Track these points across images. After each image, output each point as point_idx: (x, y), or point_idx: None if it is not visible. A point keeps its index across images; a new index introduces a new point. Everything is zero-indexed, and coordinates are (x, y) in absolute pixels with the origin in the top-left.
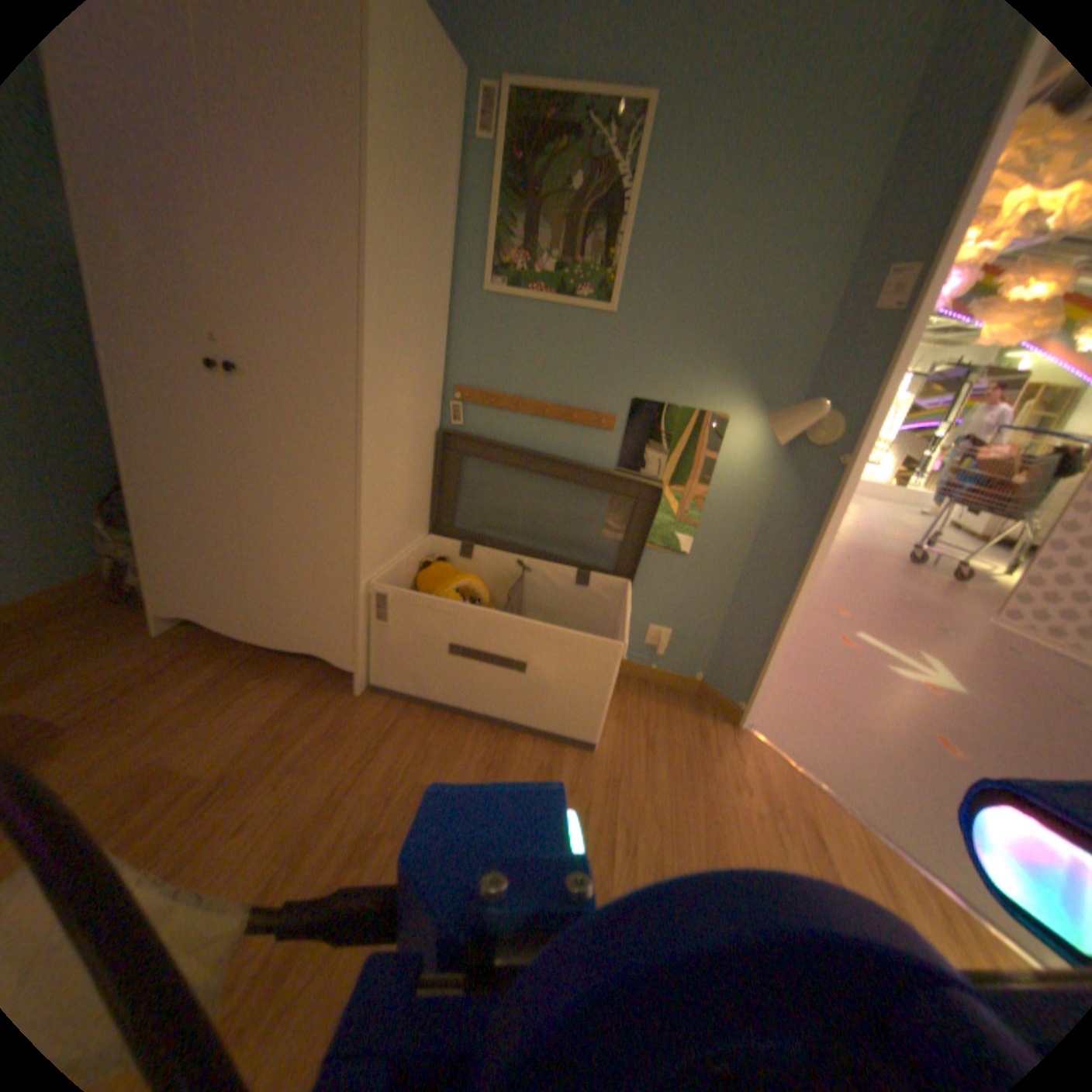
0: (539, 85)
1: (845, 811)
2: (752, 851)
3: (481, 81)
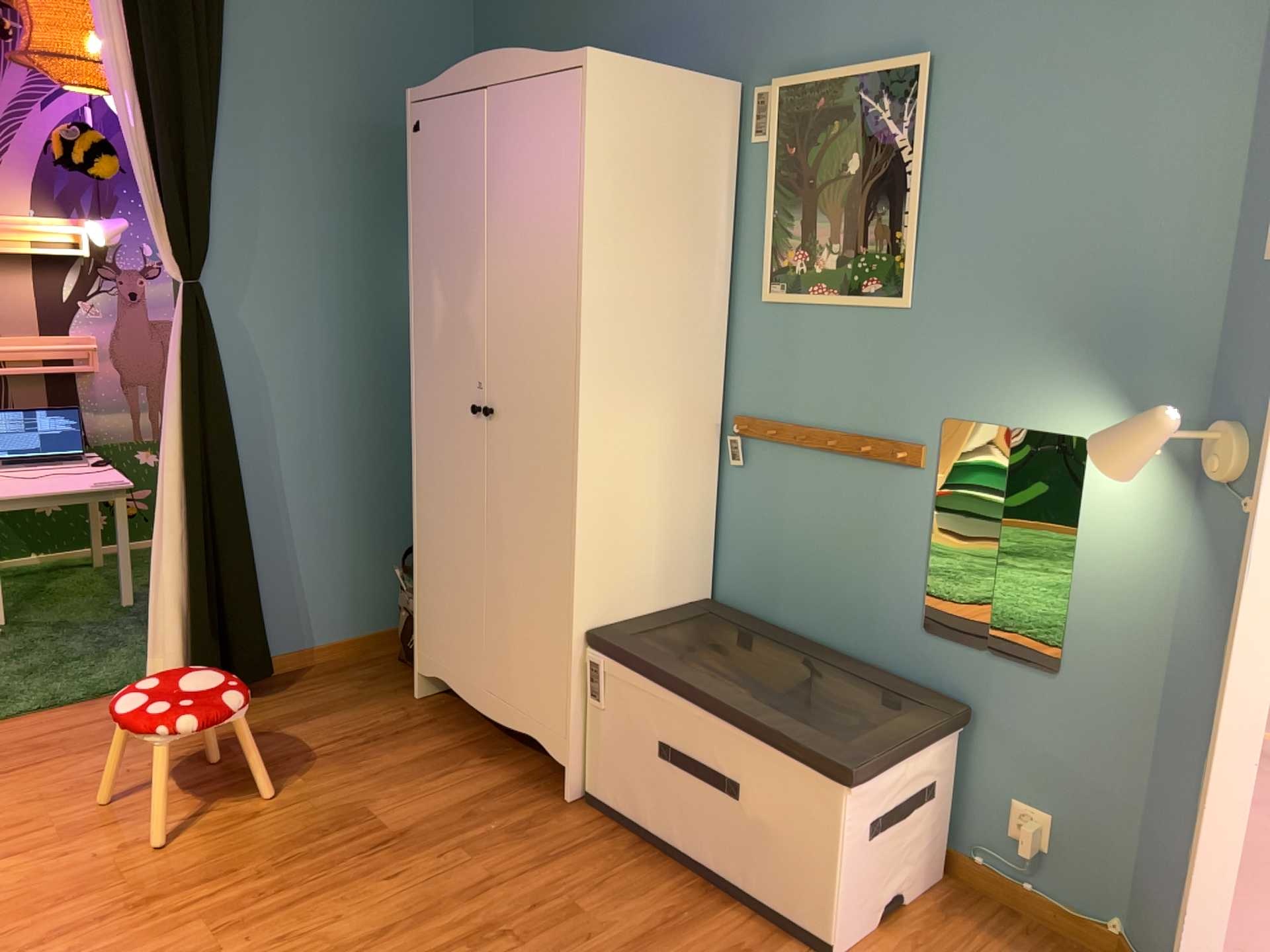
0: (805, 81)
1: None
2: None
3: (756, 88)
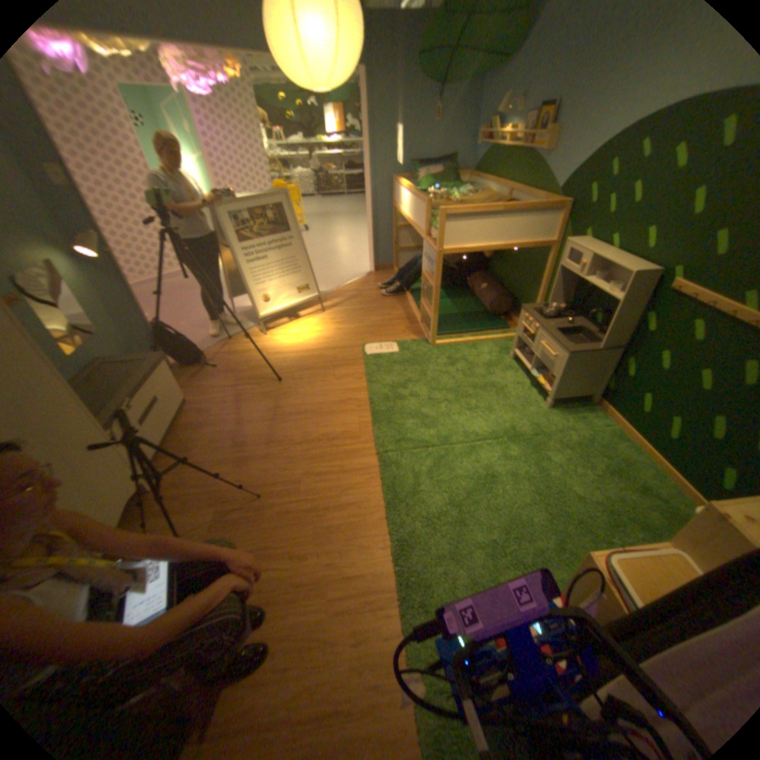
0: None
1: (211, 348)
2: (227, 365)
3: None
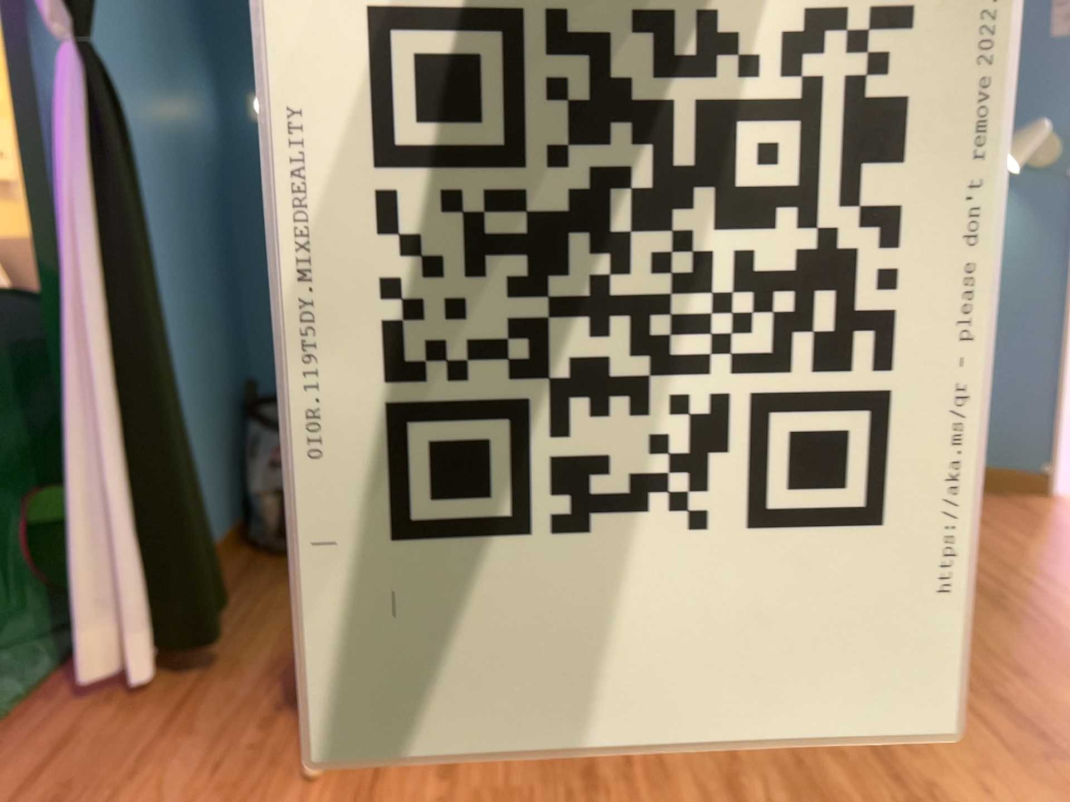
0: None
1: None
2: None
3: None
